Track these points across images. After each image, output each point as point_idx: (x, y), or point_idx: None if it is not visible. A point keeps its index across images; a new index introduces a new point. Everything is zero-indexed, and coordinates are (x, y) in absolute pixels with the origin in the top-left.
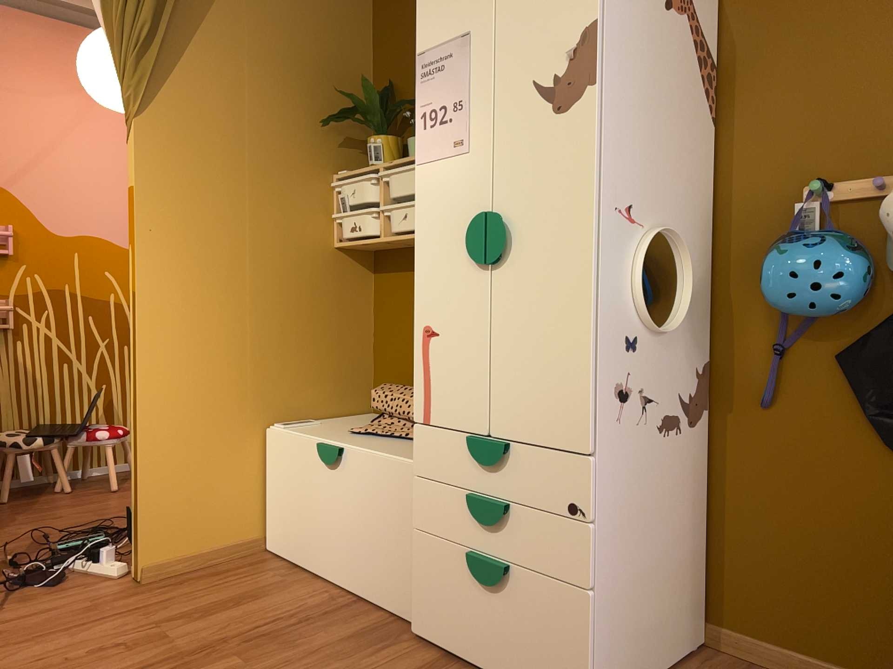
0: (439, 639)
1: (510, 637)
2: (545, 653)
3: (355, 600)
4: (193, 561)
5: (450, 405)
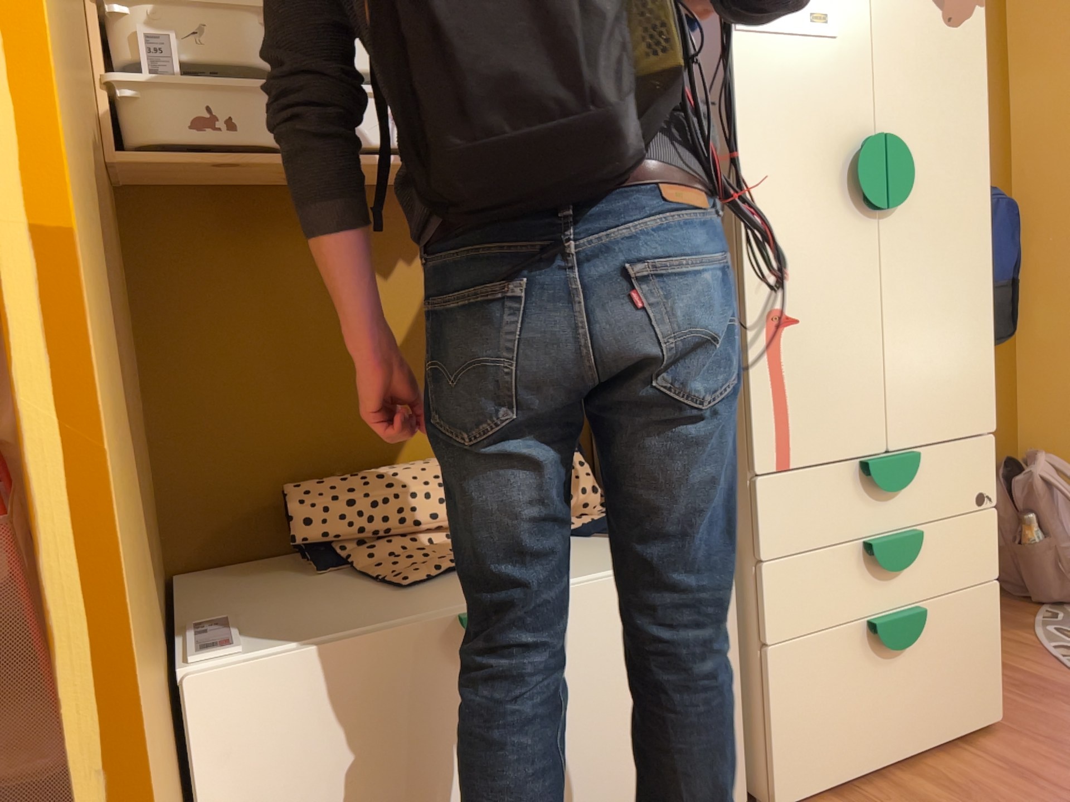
0: (826, 780)
1: (924, 693)
2: (961, 679)
3: None
4: None
5: (827, 427)
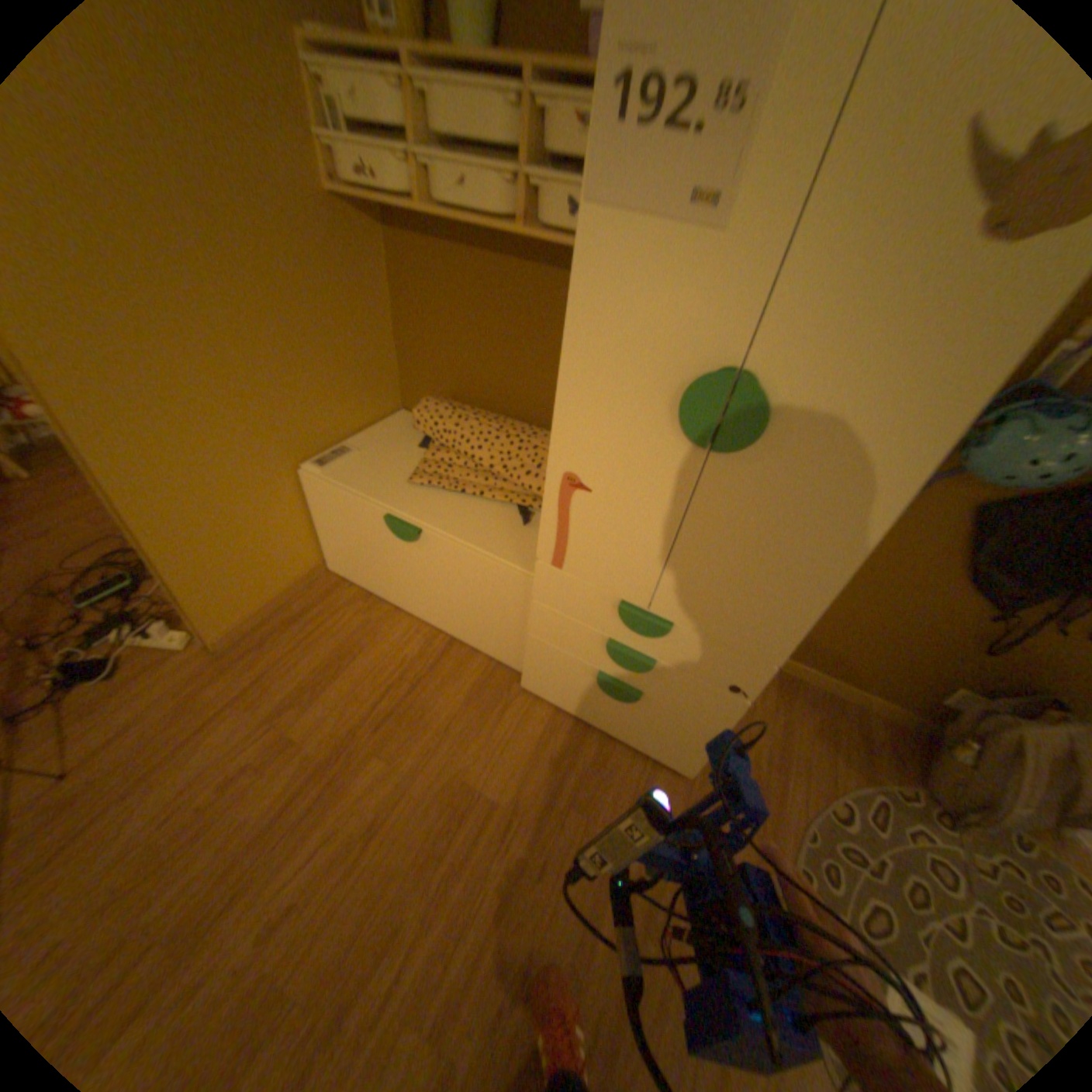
0: (552, 699)
1: (630, 723)
2: (664, 741)
3: (451, 640)
4: (265, 612)
5: (596, 565)
